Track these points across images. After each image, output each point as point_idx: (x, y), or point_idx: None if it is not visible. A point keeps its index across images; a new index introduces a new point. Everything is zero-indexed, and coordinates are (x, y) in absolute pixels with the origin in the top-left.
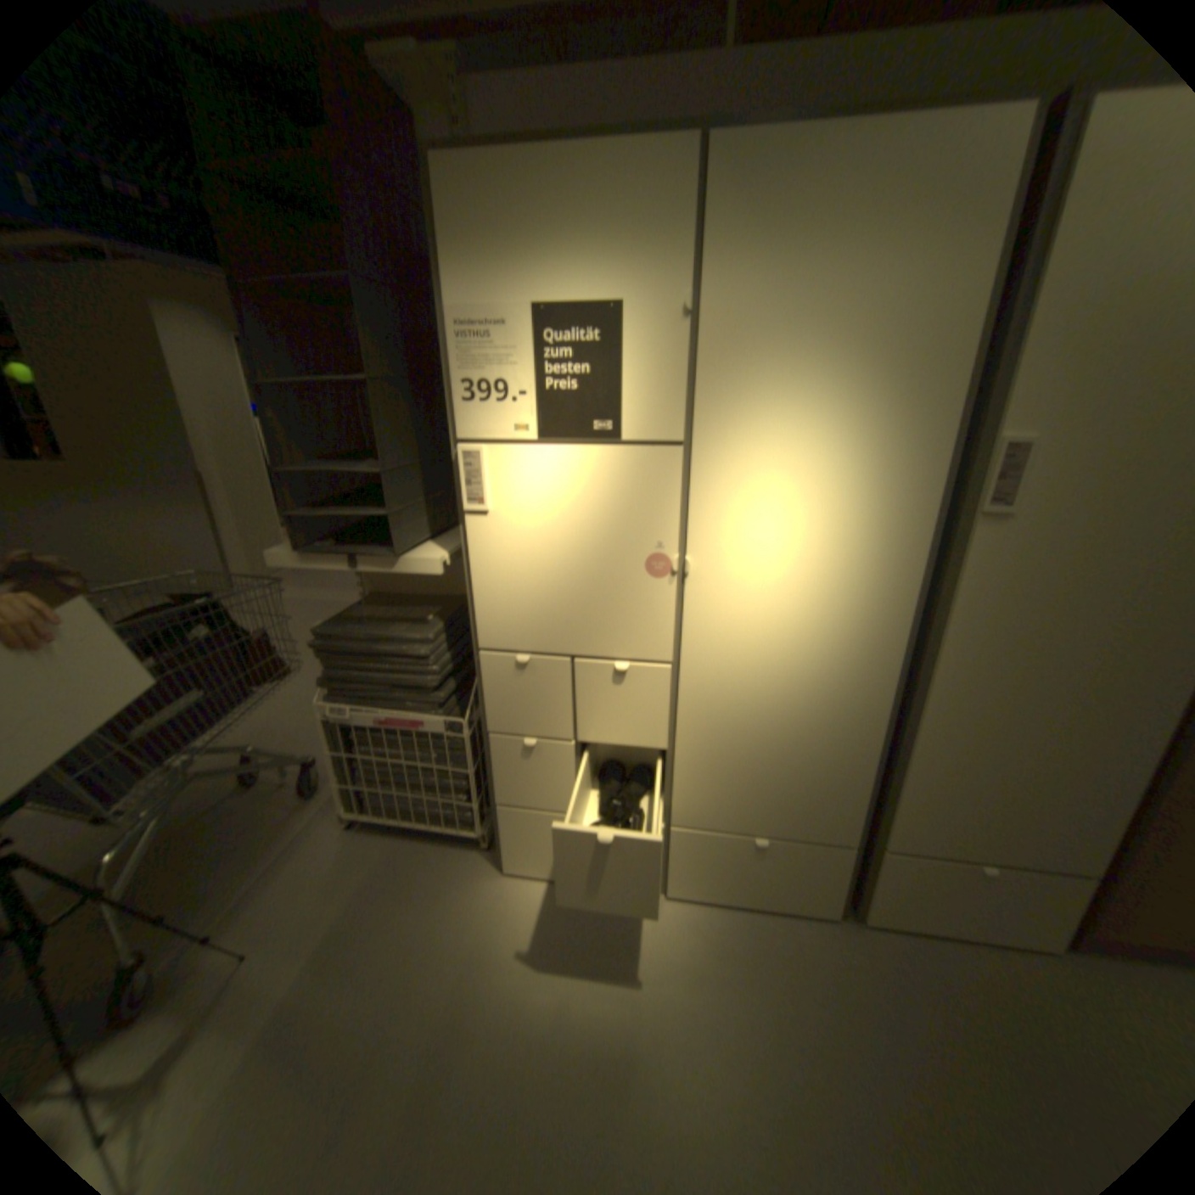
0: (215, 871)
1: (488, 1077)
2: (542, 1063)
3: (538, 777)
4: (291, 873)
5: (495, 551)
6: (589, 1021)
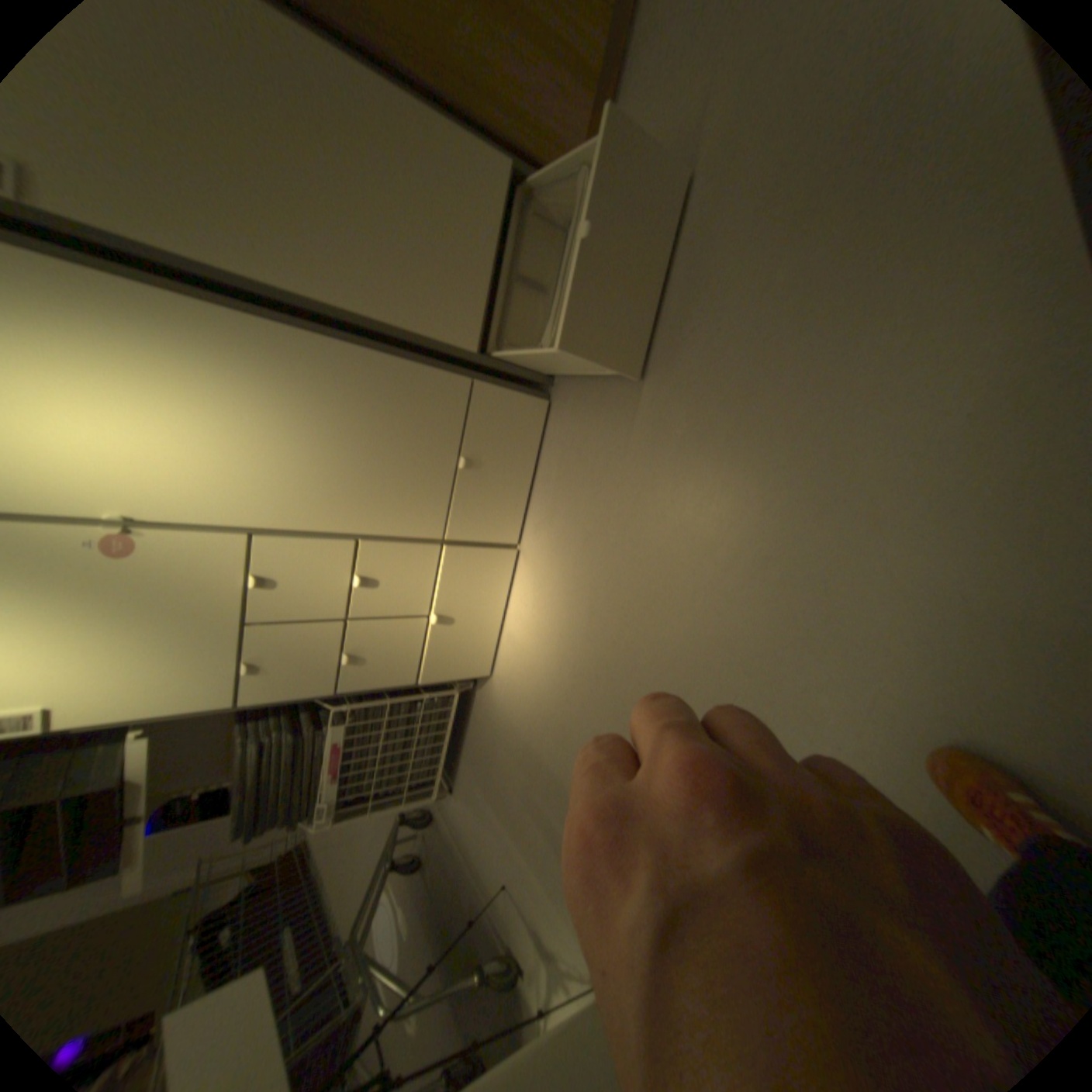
0: (463, 895)
1: (584, 719)
2: (584, 676)
3: (387, 648)
4: (471, 837)
5: (104, 697)
6: (571, 631)
